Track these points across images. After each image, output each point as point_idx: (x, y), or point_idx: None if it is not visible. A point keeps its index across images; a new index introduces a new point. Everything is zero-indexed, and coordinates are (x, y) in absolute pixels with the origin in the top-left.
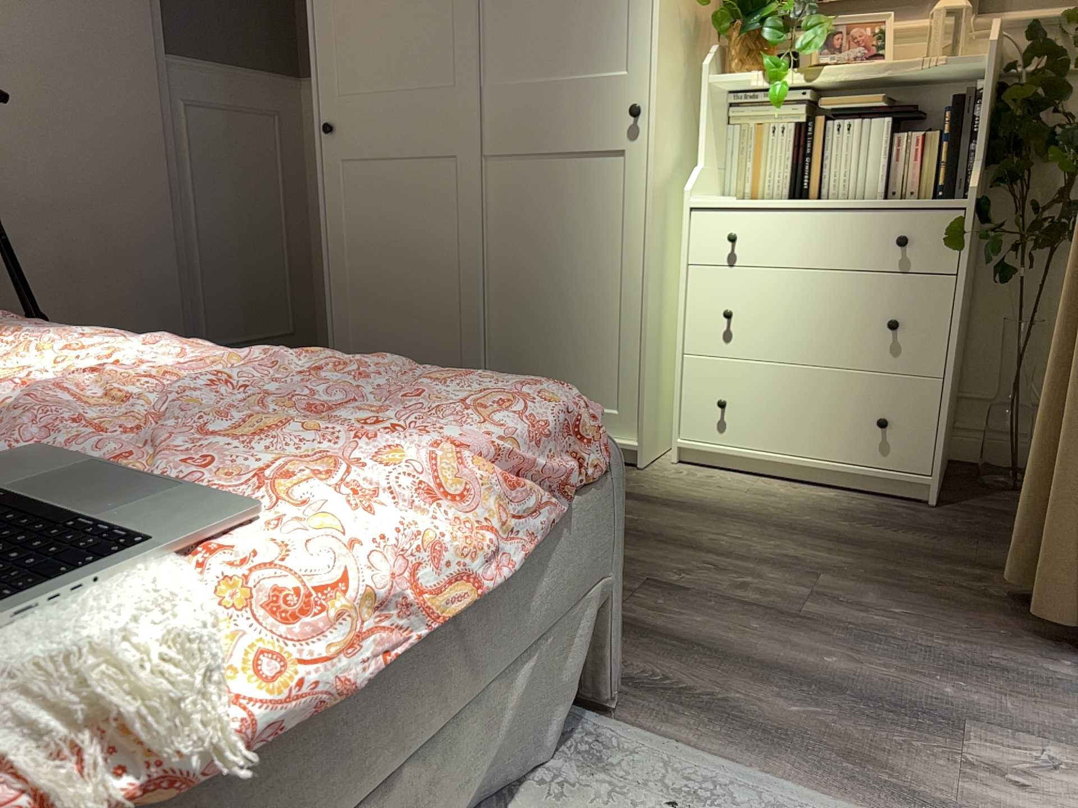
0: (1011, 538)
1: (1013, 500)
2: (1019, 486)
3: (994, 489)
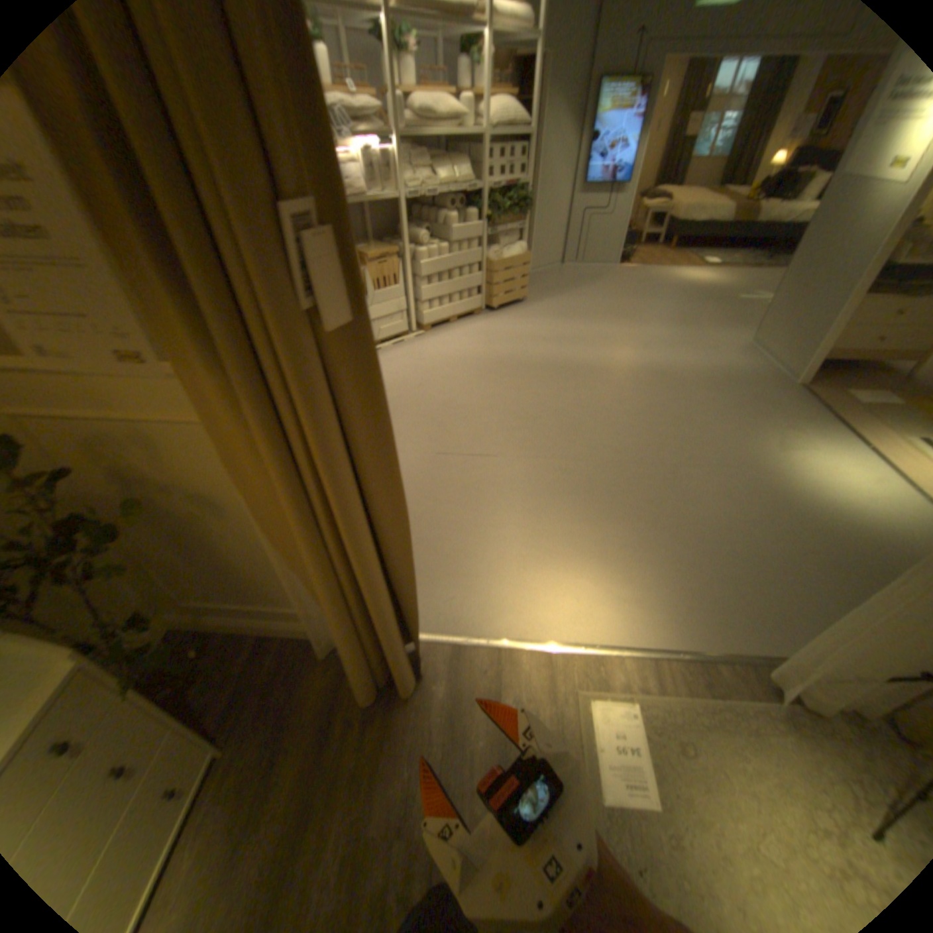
0: (274, 701)
1: (203, 695)
2: (182, 688)
3: (175, 706)
